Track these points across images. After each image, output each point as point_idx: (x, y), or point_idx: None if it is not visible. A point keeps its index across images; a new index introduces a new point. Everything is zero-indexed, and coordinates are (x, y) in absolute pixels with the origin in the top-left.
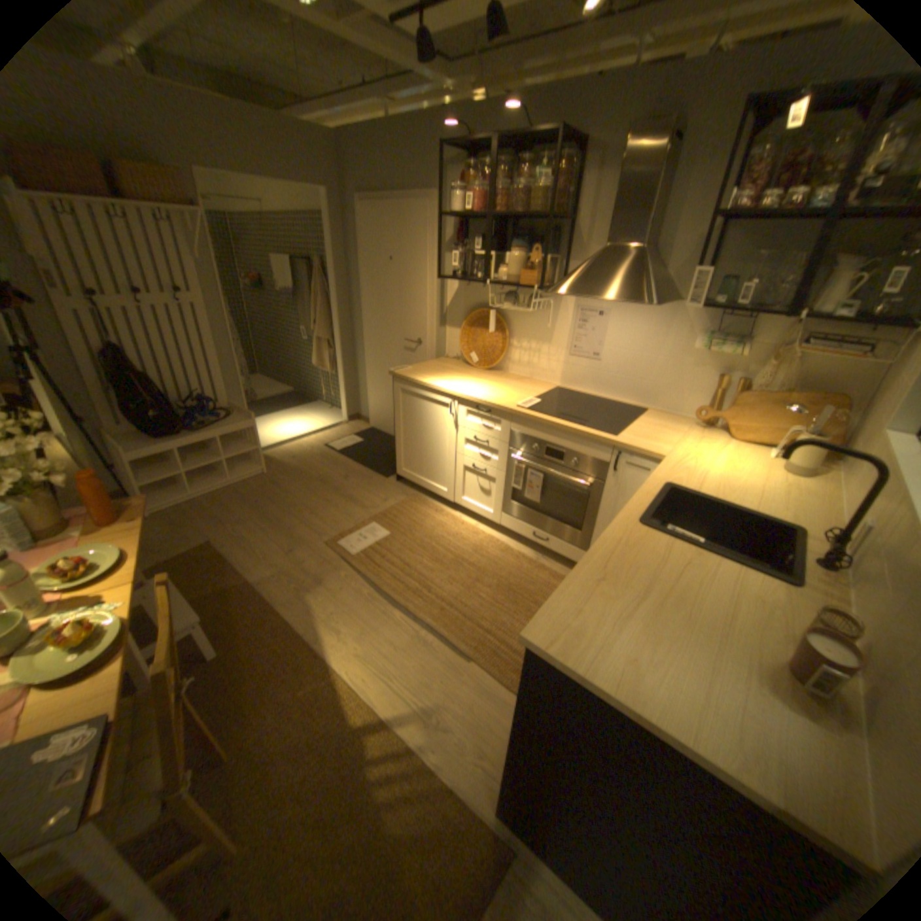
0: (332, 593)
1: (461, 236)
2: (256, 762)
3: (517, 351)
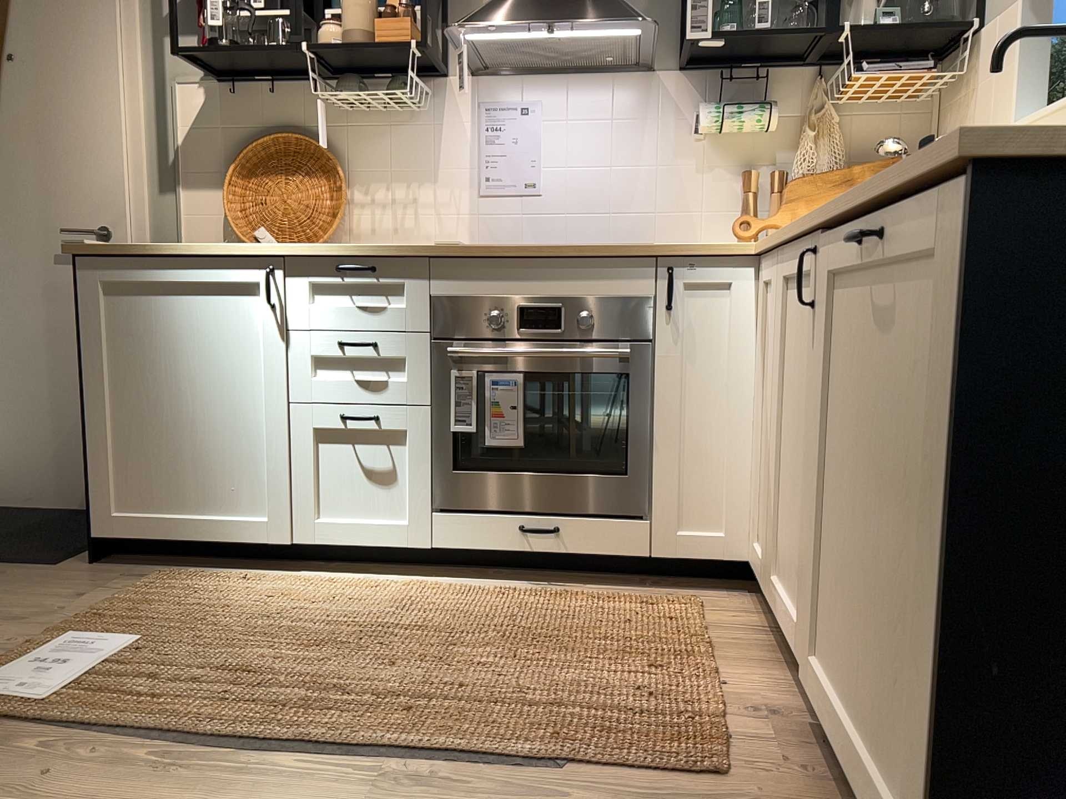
0: None
1: (201, 2)
2: None
3: (364, 210)
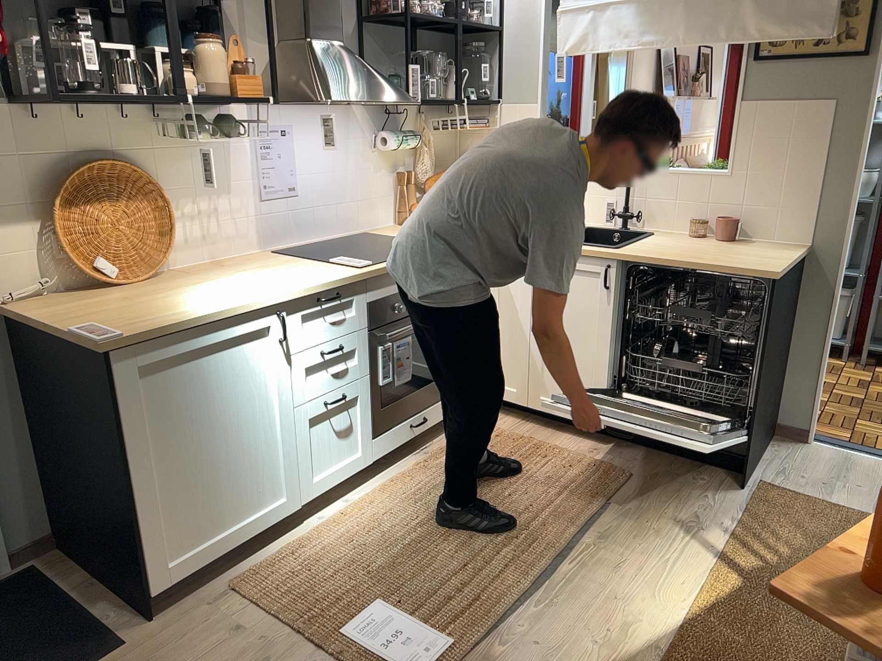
0: (552, 655)
1: None
2: (843, 656)
3: (179, 224)
